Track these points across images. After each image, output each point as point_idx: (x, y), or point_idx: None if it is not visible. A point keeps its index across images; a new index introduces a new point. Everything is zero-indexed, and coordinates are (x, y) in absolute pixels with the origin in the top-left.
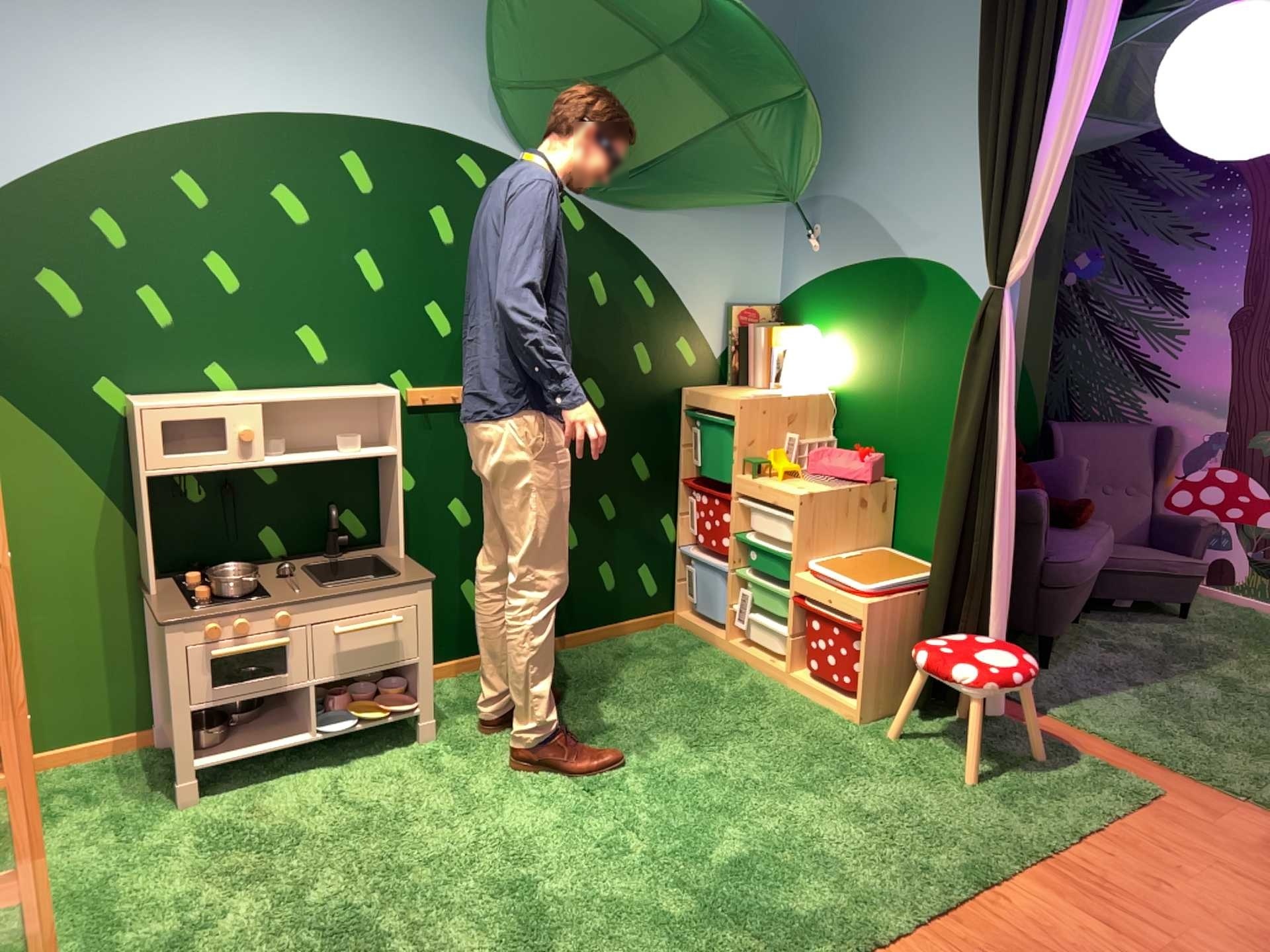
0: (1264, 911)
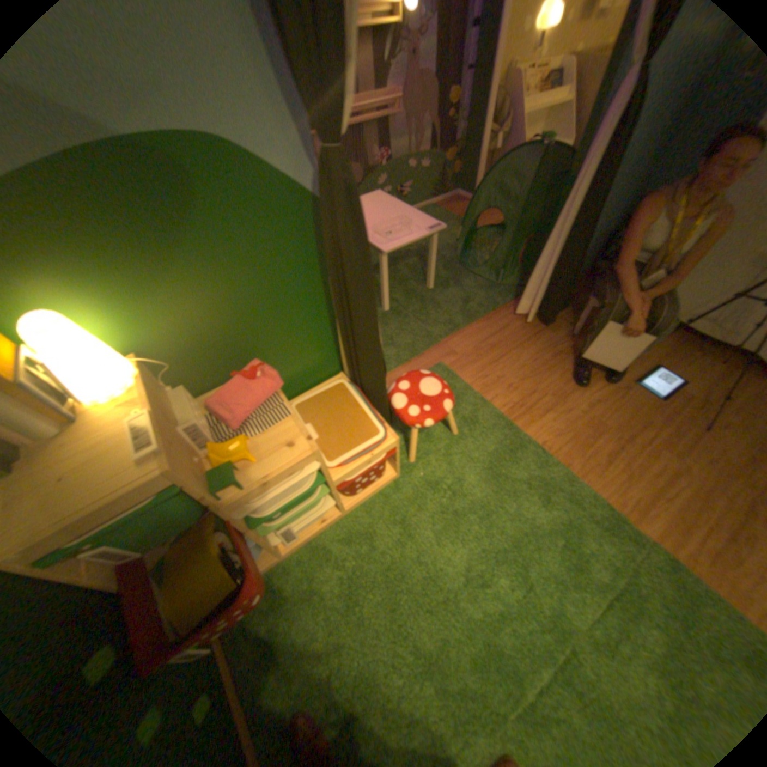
0: (516, 363)
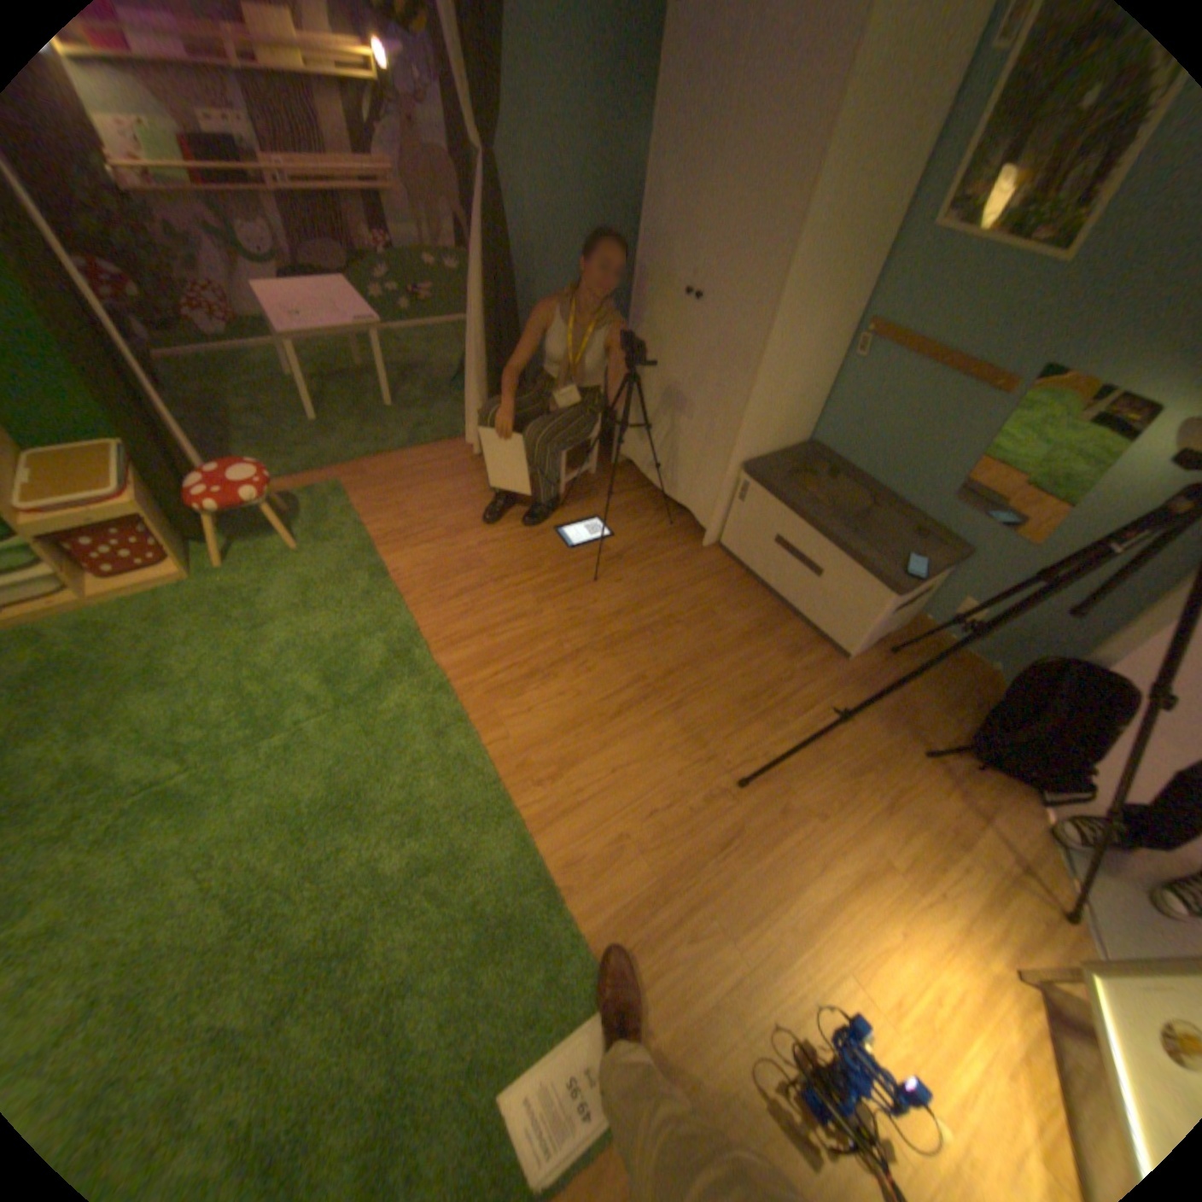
0: (431, 495)
